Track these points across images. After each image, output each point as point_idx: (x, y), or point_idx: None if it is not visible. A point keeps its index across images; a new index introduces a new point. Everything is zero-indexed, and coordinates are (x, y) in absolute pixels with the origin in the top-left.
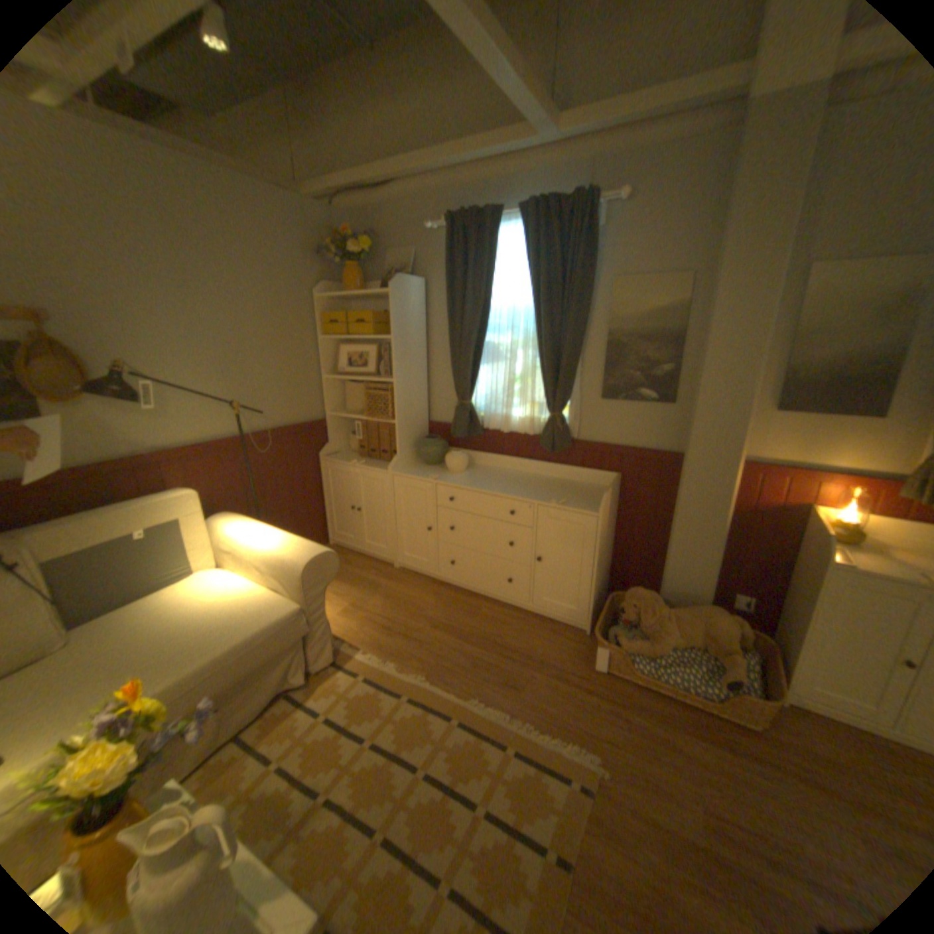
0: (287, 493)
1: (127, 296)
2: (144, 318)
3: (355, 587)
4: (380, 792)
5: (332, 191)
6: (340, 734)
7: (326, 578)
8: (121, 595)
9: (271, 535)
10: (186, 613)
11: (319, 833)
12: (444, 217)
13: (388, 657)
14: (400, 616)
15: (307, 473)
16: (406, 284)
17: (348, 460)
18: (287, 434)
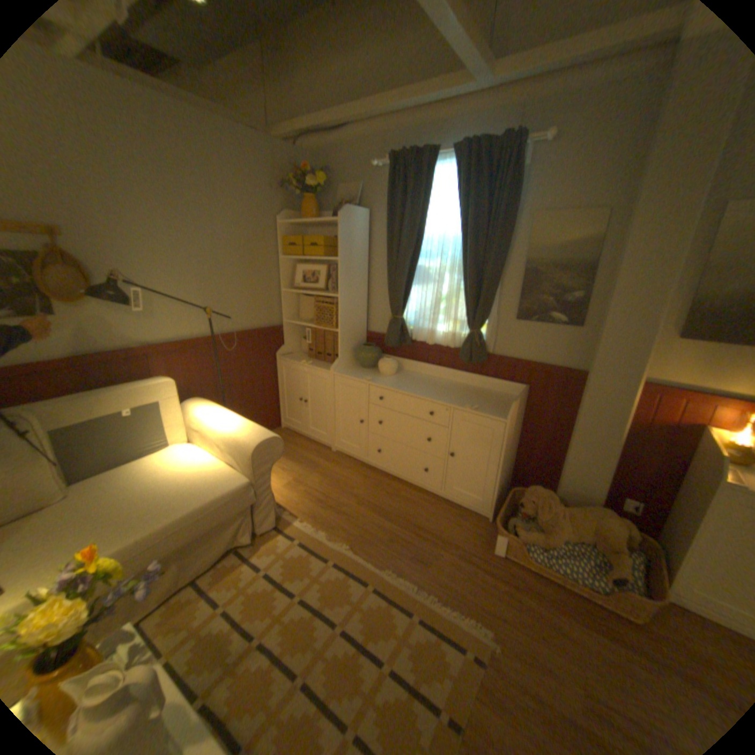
0: (248, 384)
1: (123, 217)
2: (136, 236)
3: (298, 464)
4: (304, 642)
5: (296, 133)
6: (275, 588)
7: (272, 458)
8: (107, 461)
9: (230, 419)
10: (158, 479)
11: (251, 671)
12: (388, 156)
13: (320, 526)
14: (332, 492)
15: (265, 369)
16: (352, 214)
17: (298, 360)
18: (250, 336)
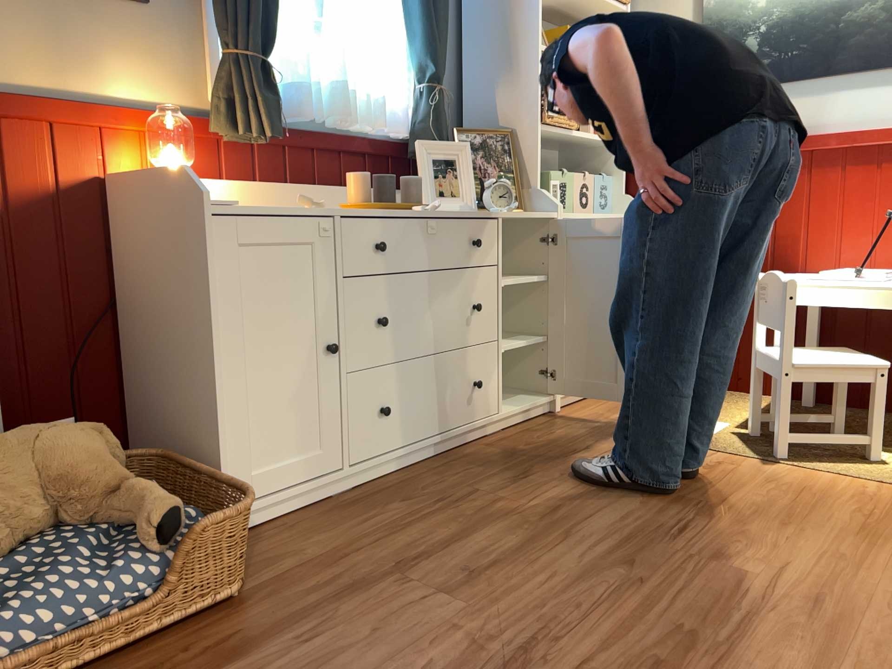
0: None
1: None
2: None
3: None
4: None
5: None
6: None
7: None
8: None
9: None
10: None
11: None
12: None
13: None
14: None
15: None
16: None
17: None
18: None
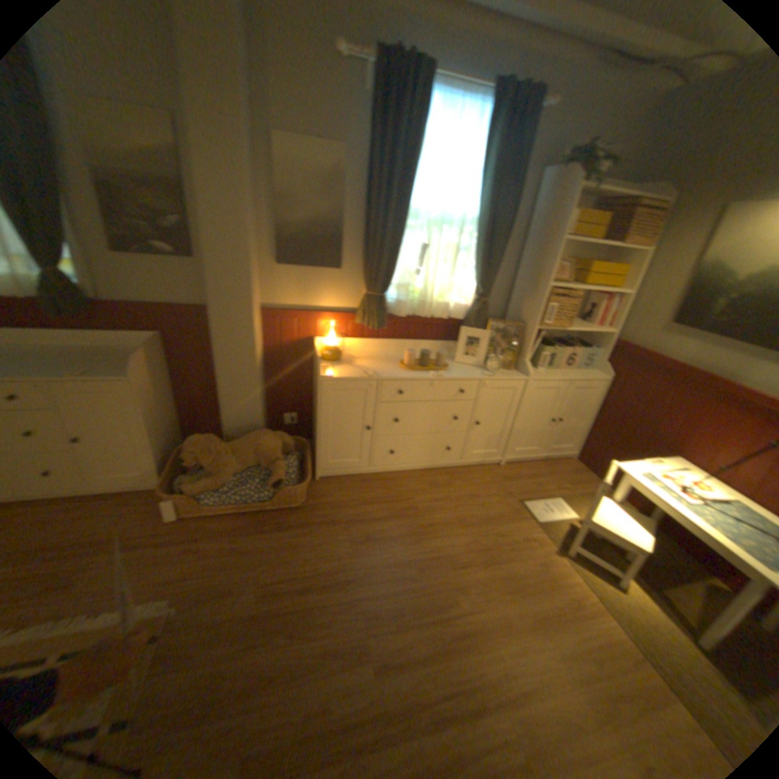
0: None
1: None
2: None
3: None
4: None
5: None
6: None
7: None
8: None
9: None
10: None
11: None
12: None
13: None
14: None
15: None
16: None
17: None
18: None
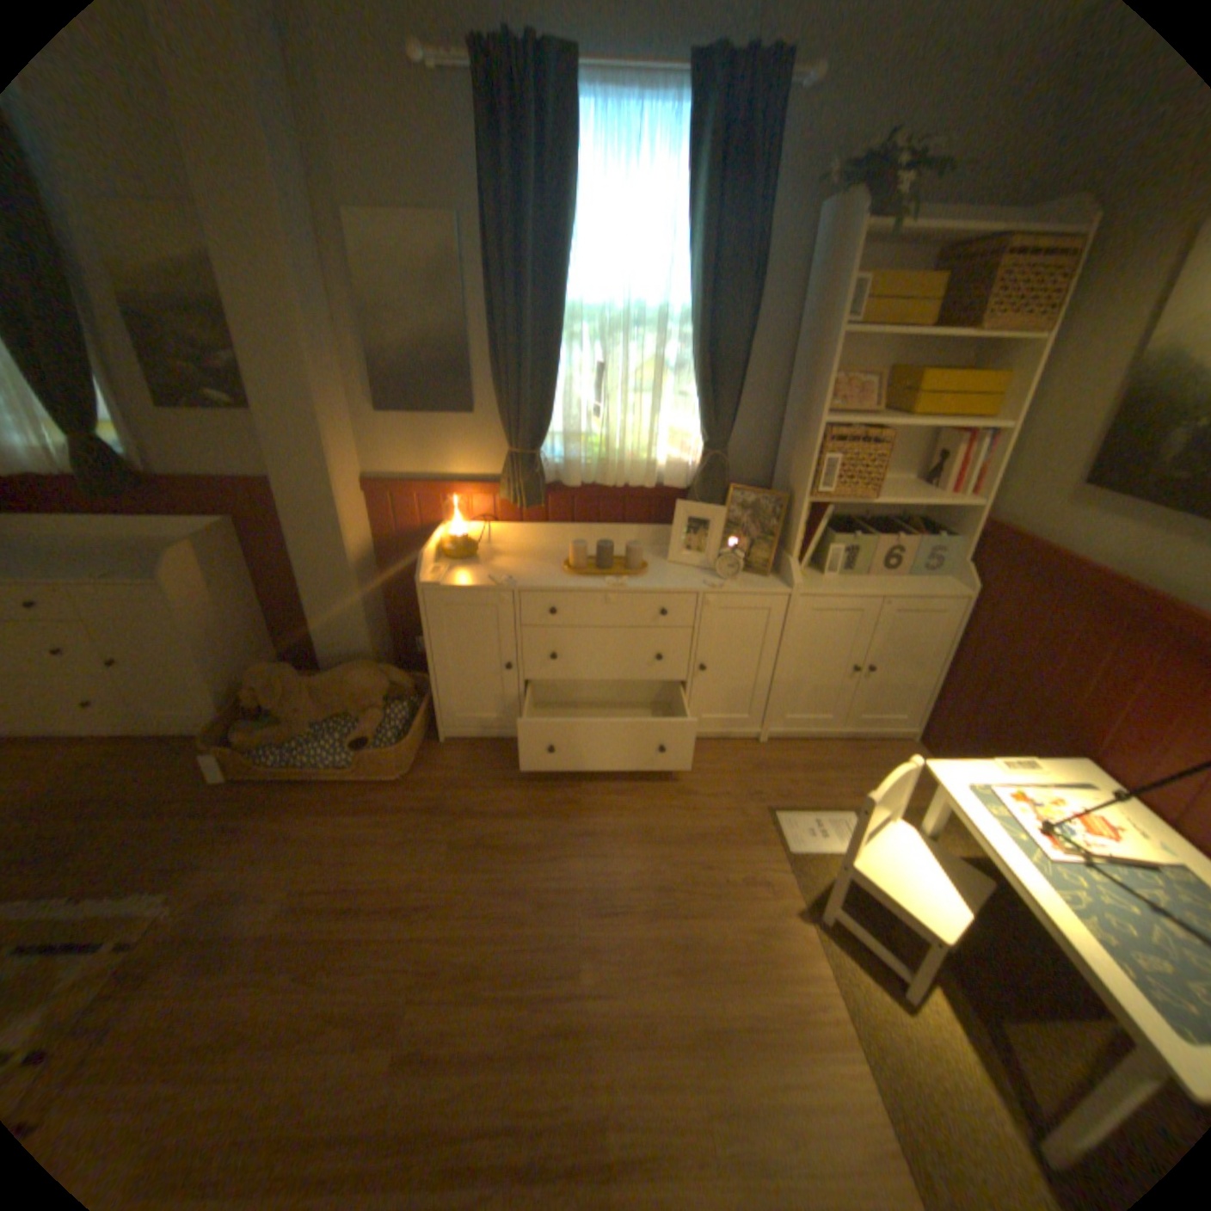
0: None
1: None
2: None
3: None
4: None
5: None
6: None
7: None
8: None
9: None
10: None
11: None
12: None
13: None
14: None
15: None
16: None
17: None
18: None
